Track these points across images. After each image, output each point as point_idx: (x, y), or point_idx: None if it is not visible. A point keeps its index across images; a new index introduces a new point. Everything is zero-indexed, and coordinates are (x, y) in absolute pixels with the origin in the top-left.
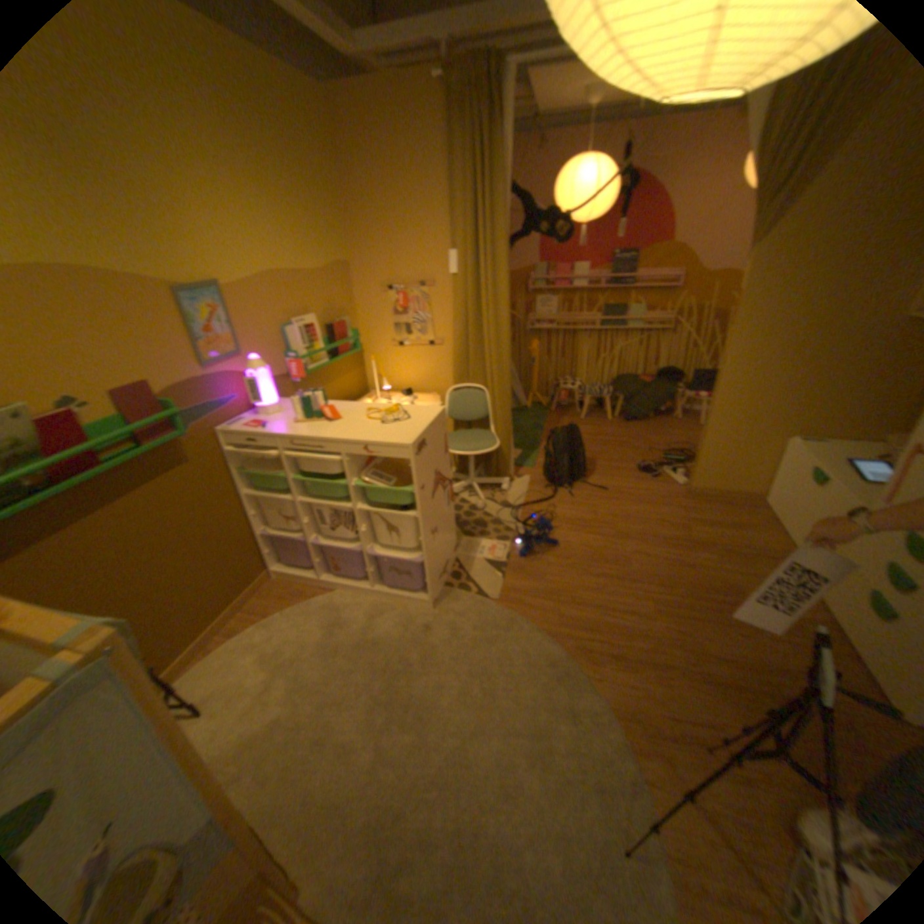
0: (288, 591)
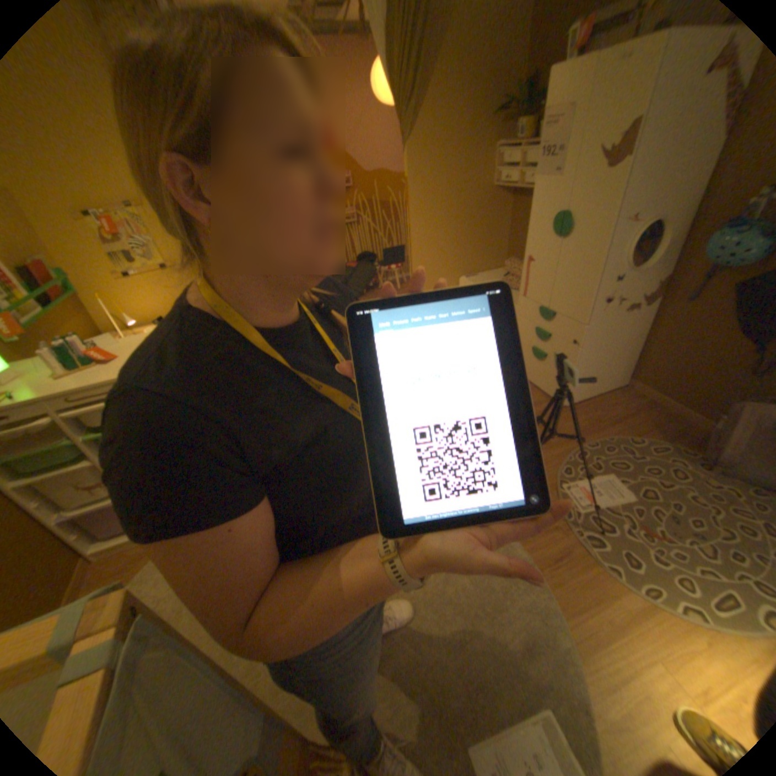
0: (124, 561)
